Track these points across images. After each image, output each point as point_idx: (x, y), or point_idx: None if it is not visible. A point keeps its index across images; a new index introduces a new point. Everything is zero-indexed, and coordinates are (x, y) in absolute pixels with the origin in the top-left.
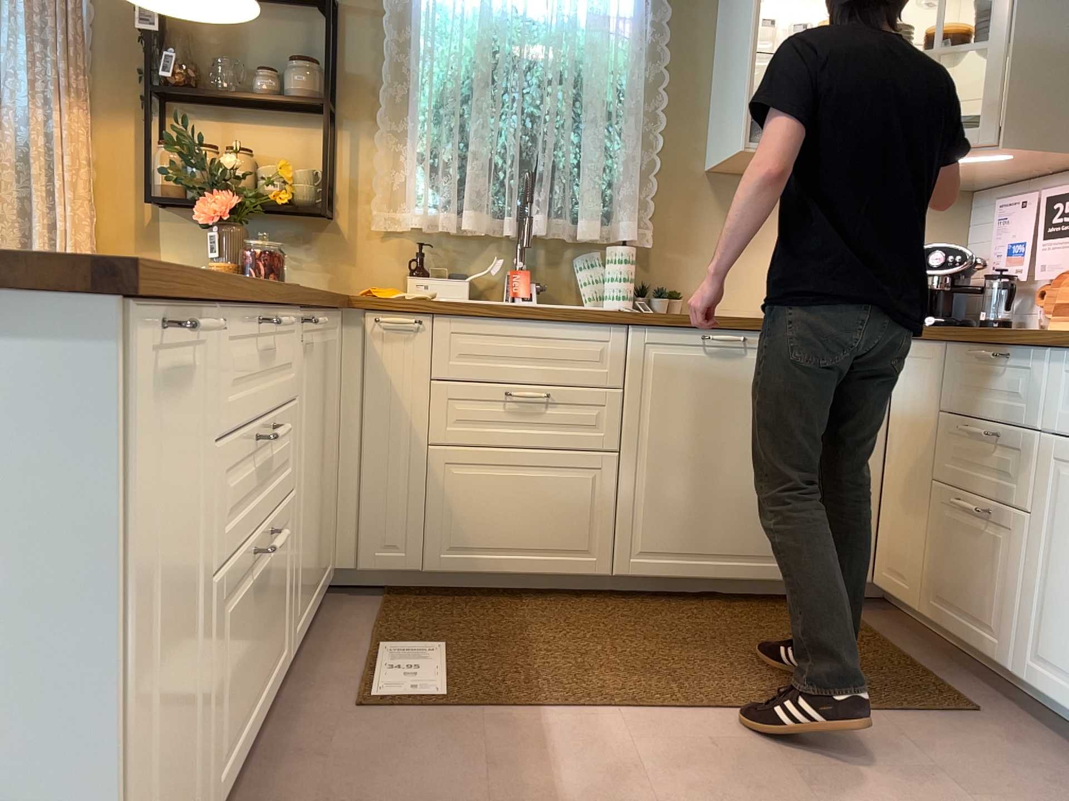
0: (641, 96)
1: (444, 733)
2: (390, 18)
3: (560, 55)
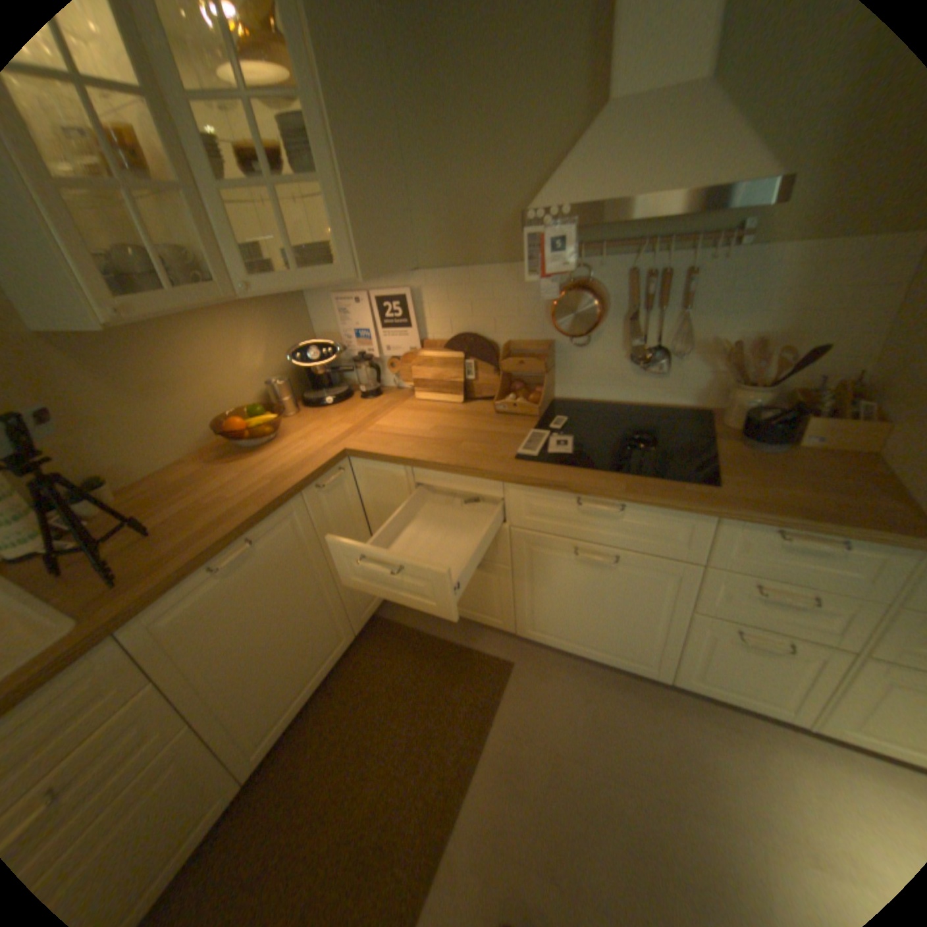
0: None
1: None
2: None
3: None
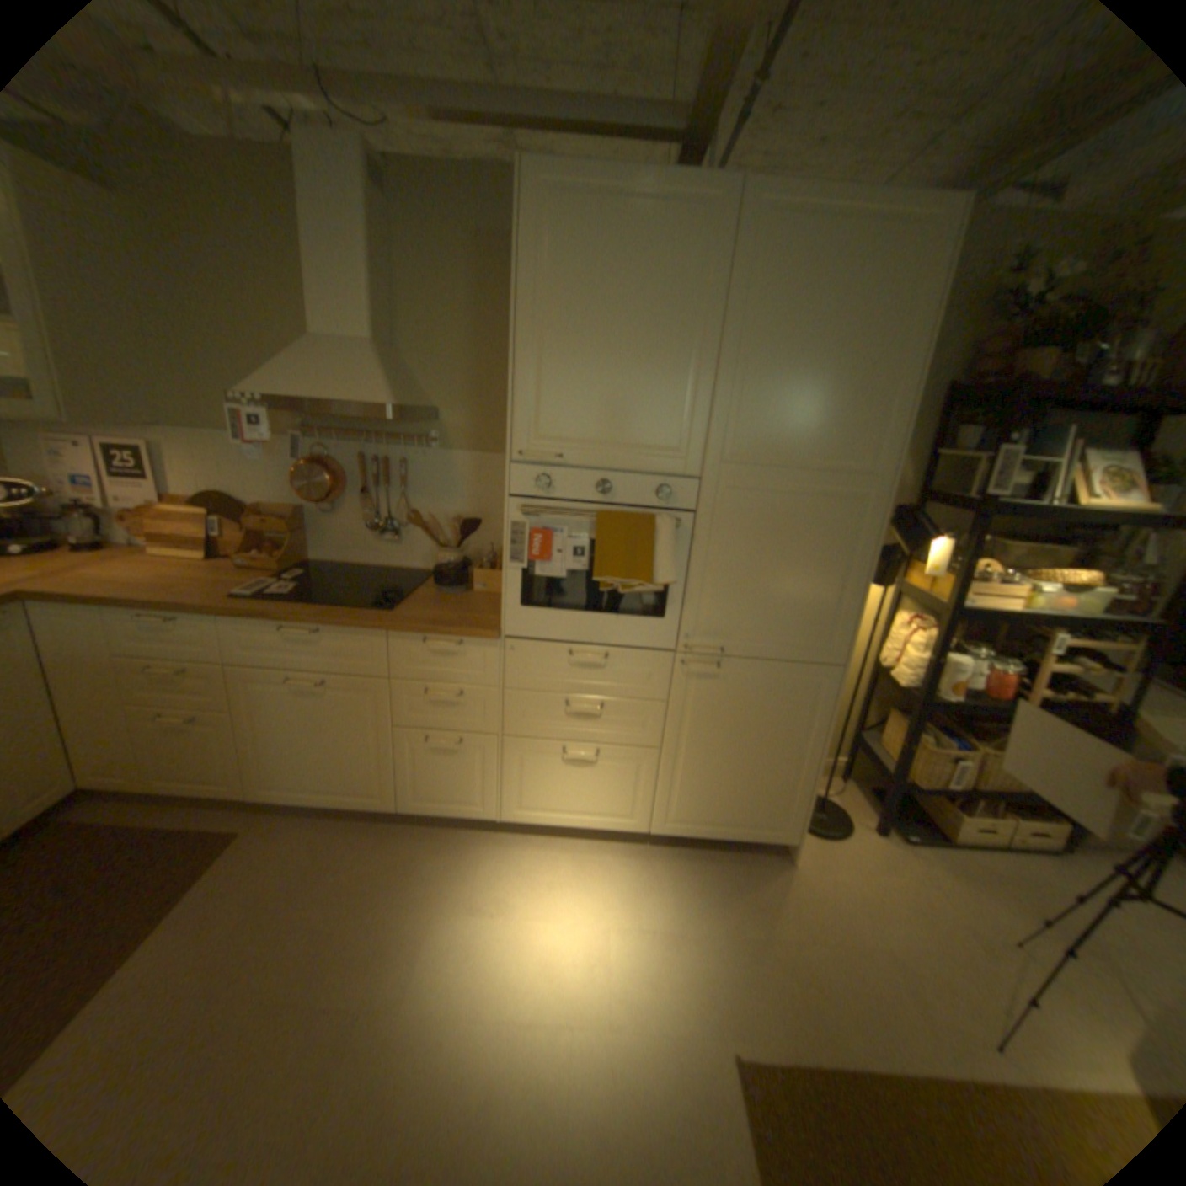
0: None
1: None
2: None
3: None
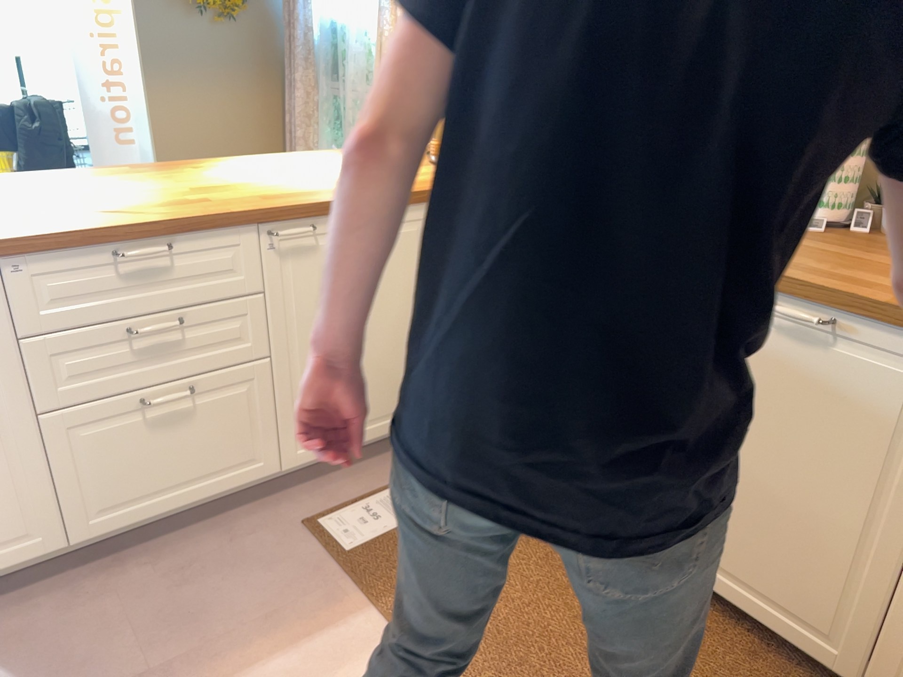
0: None
1: (302, 575)
2: None
3: None
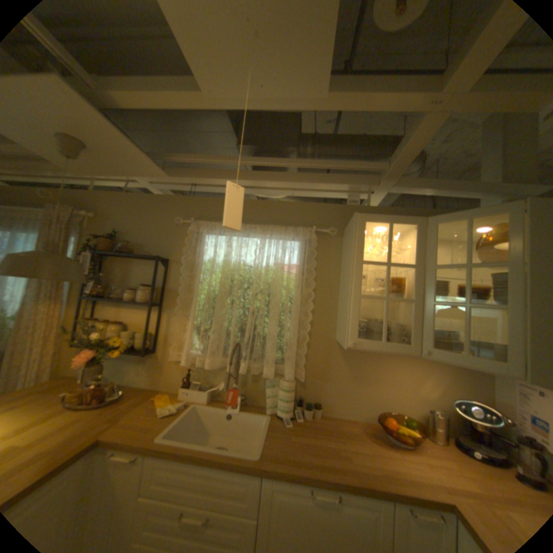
0: (301, 301)
1: None
2: (187, 265)
3: (260, 283)
